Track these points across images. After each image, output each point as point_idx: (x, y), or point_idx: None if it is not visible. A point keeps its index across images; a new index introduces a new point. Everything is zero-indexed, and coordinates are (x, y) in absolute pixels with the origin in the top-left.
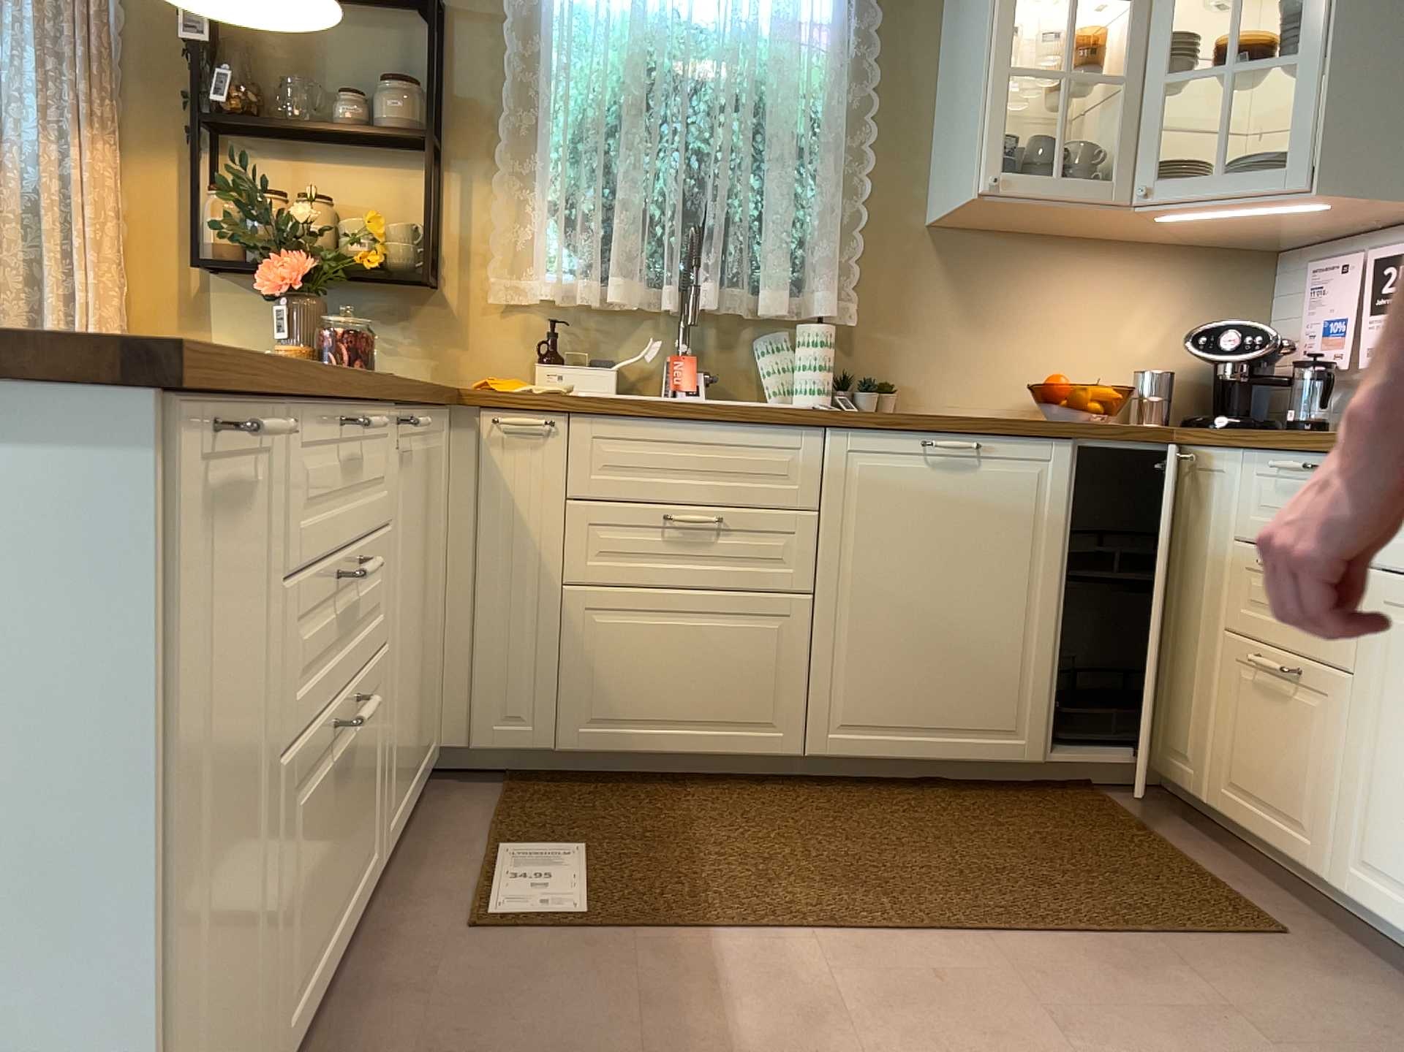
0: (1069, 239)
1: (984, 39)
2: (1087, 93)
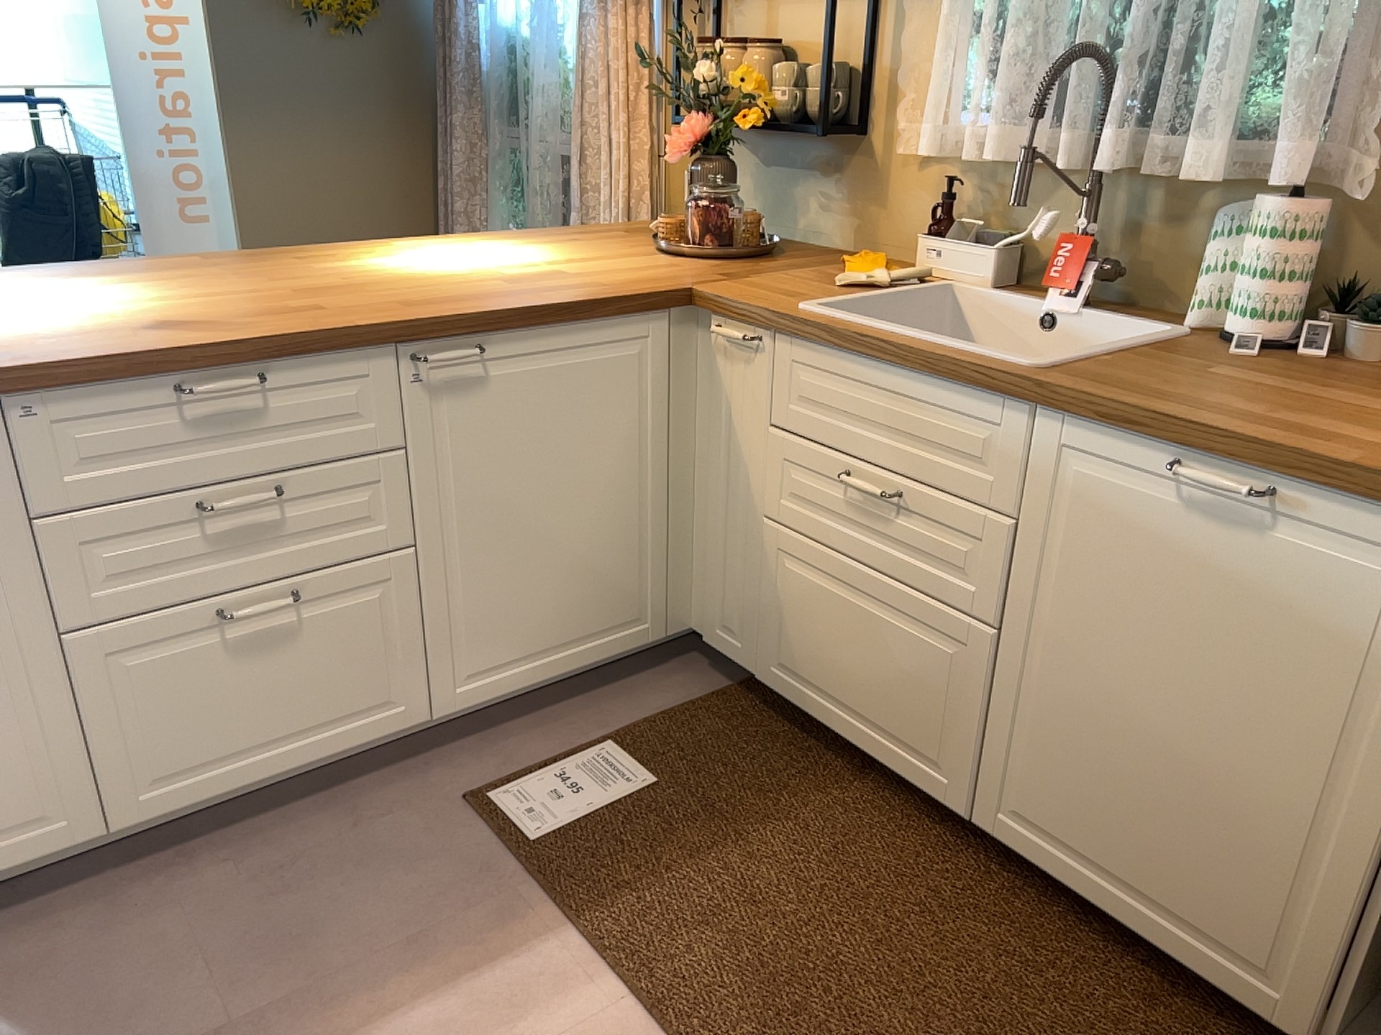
0: None
1: None
2: None
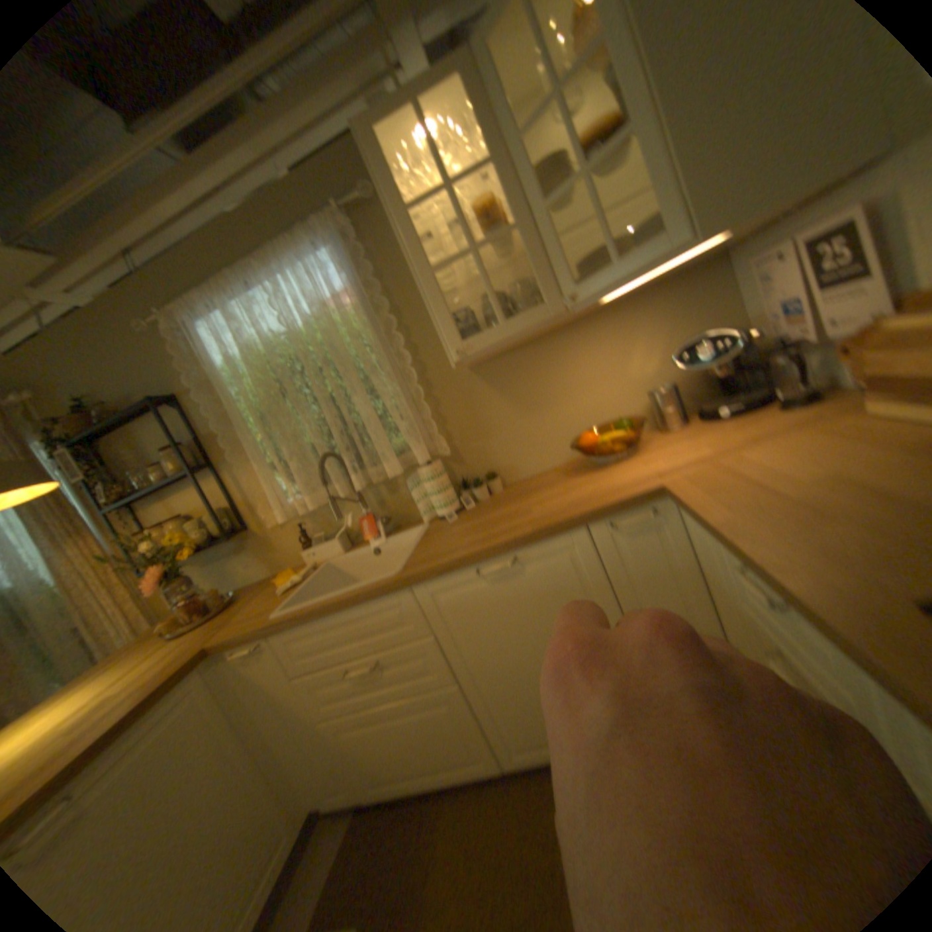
0: (562, 328)
1: (407, 257)
2: (514, 237)
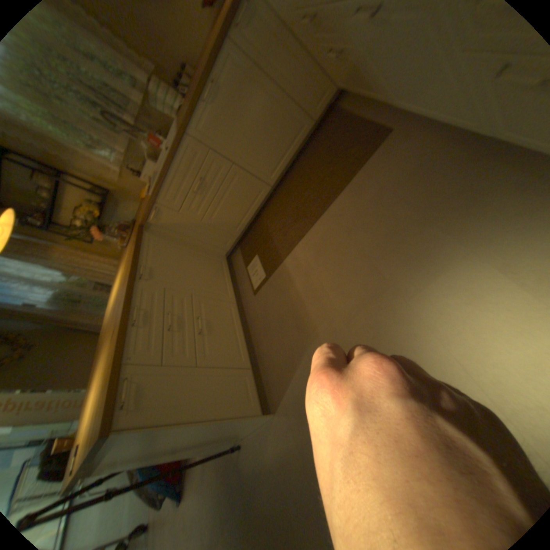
0: None
1: None
2: None
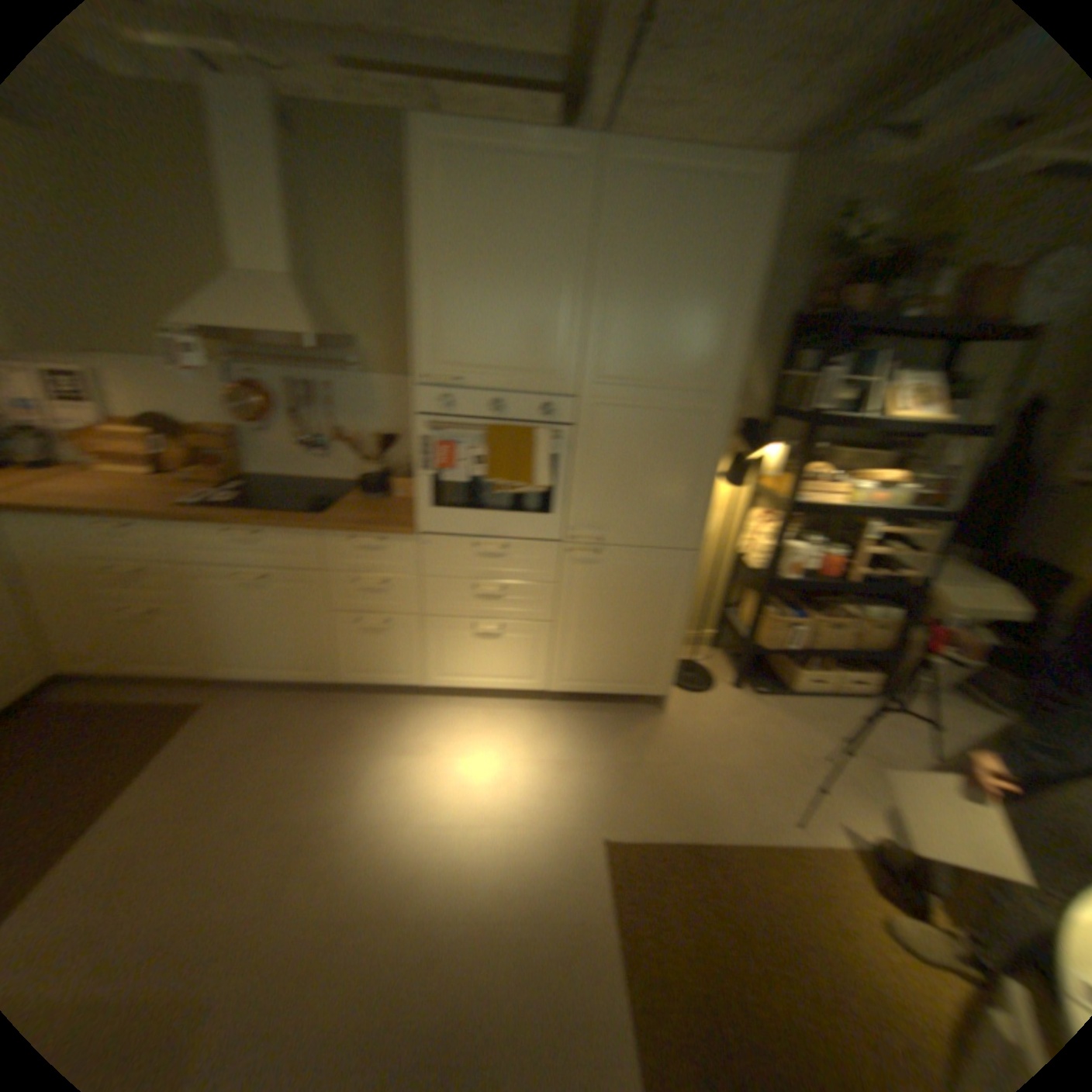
0: None
1: None
2: None
